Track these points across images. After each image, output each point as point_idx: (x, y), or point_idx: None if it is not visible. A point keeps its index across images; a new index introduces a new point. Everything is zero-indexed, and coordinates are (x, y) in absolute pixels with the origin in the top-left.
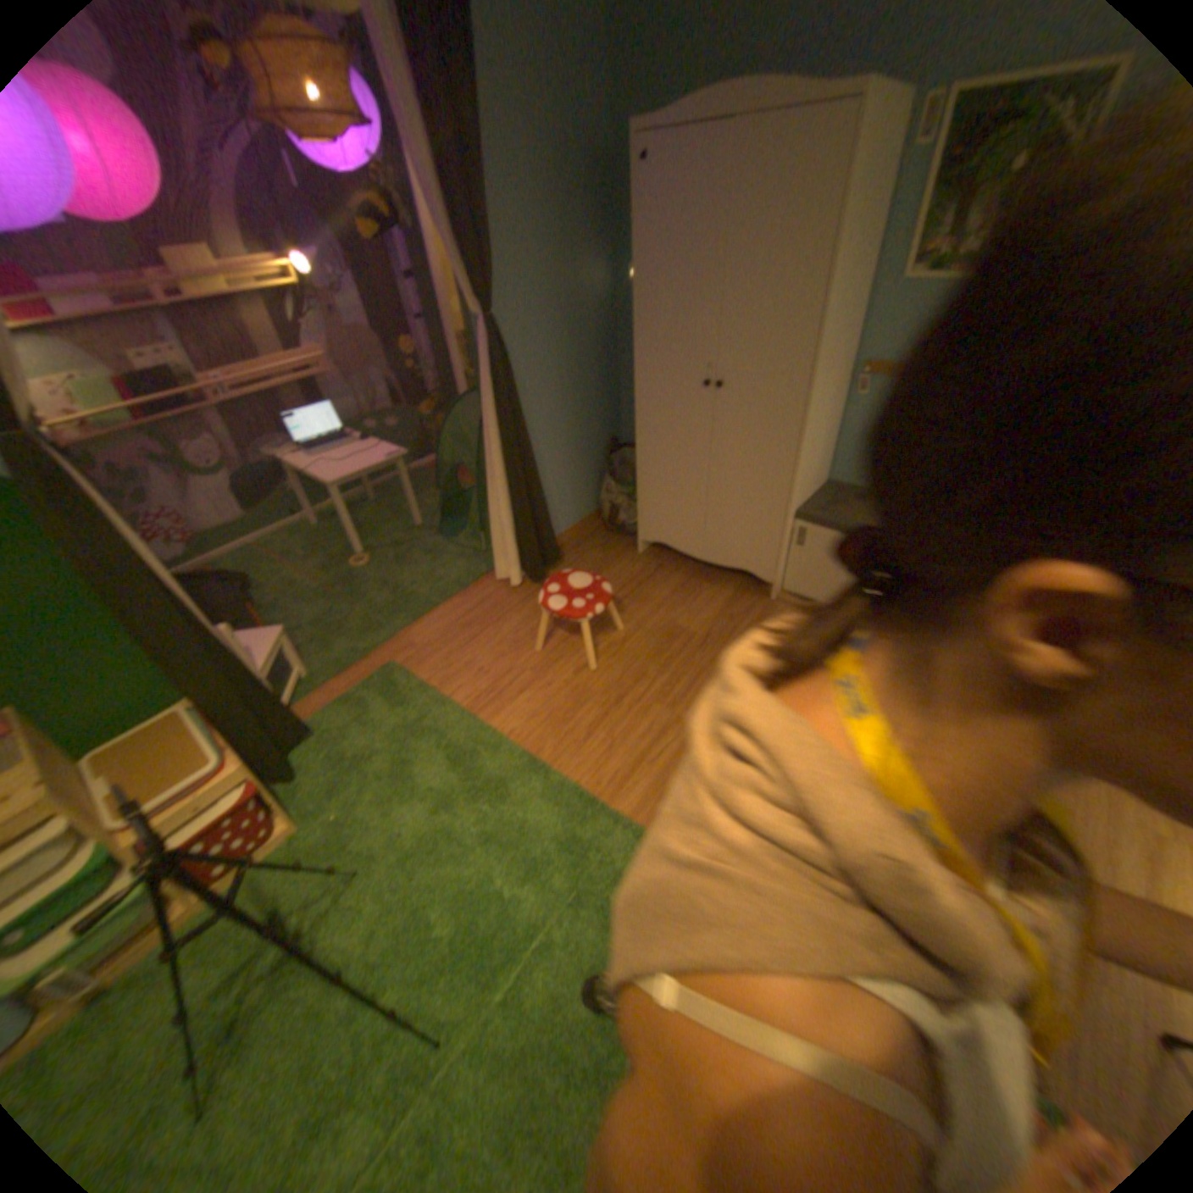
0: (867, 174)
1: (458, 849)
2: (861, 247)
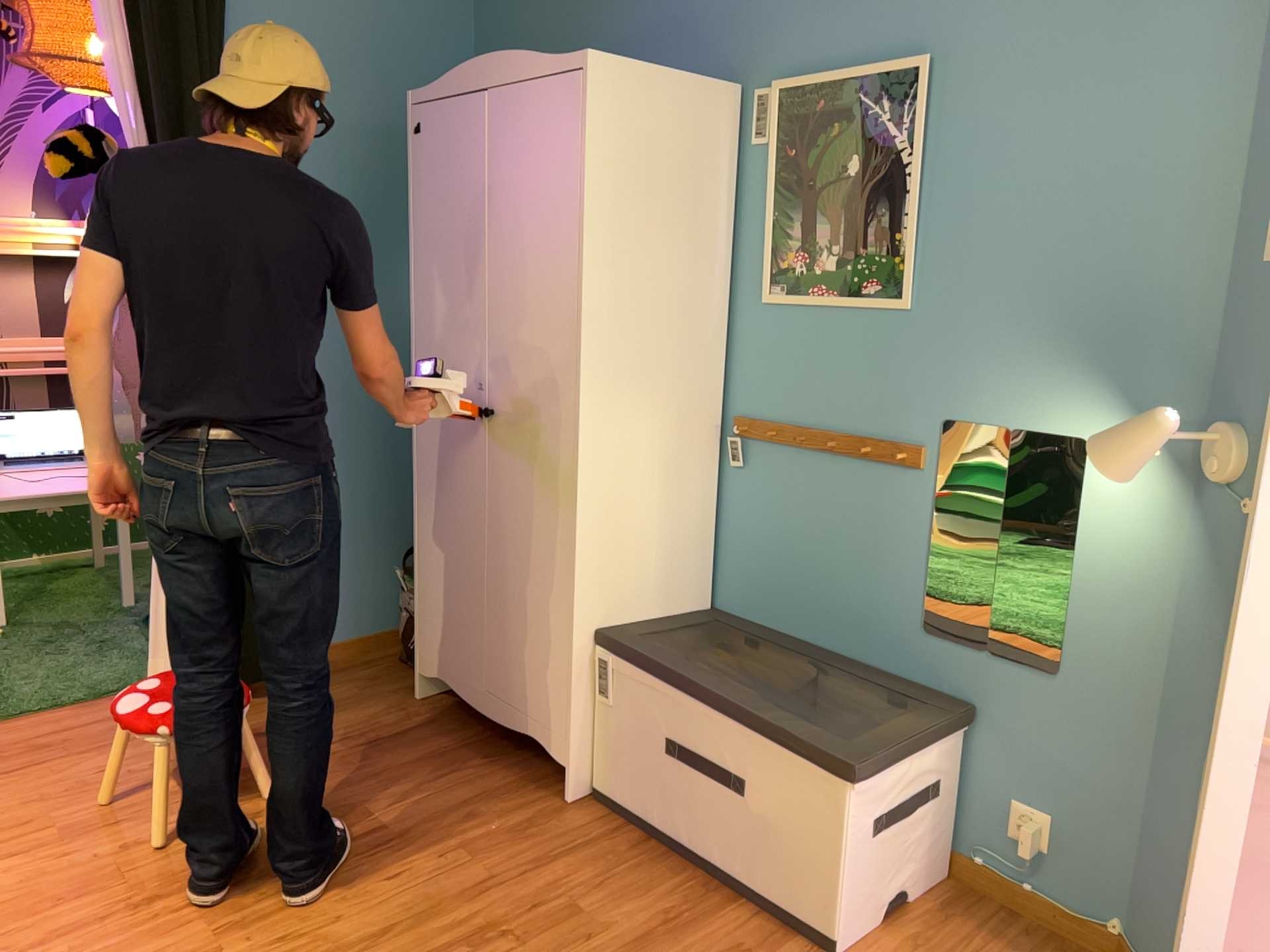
0: (629, 157)
1: None
2: (658, 247)
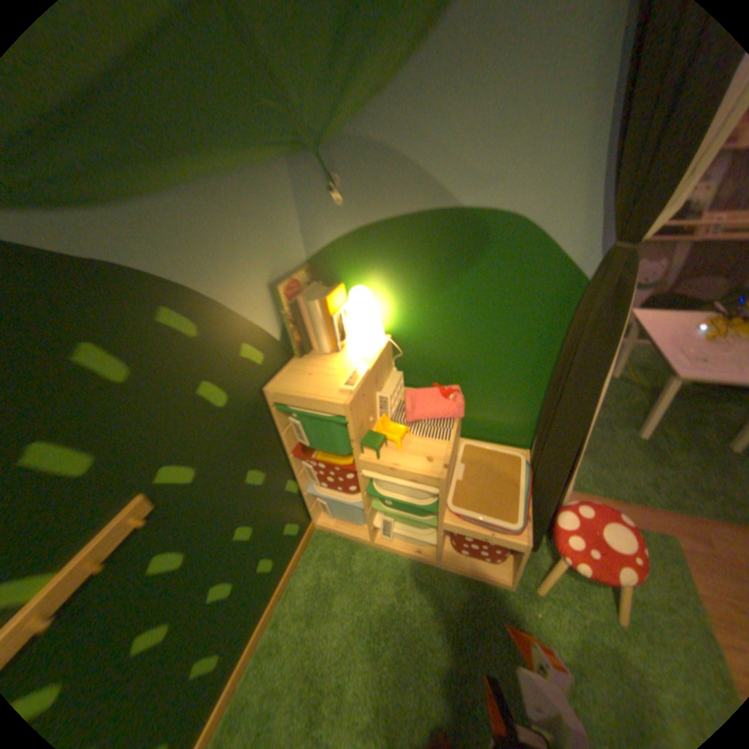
0: None
1: None
2: None
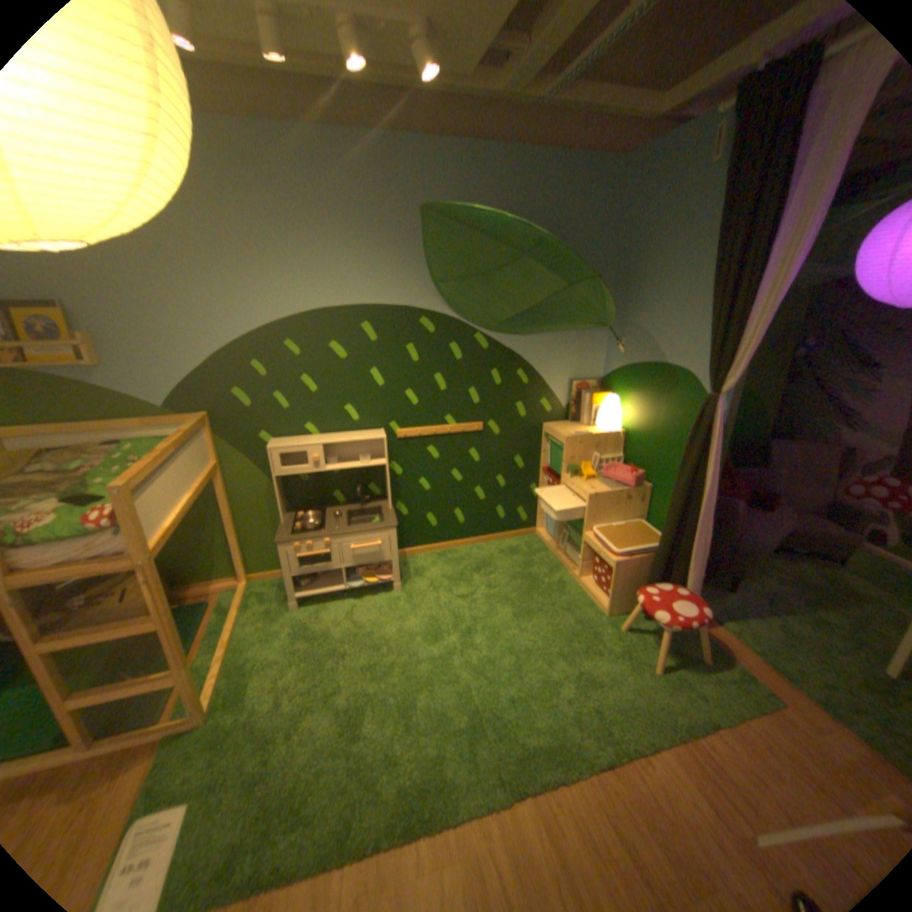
0: None
1: (552, 682)
2: None
